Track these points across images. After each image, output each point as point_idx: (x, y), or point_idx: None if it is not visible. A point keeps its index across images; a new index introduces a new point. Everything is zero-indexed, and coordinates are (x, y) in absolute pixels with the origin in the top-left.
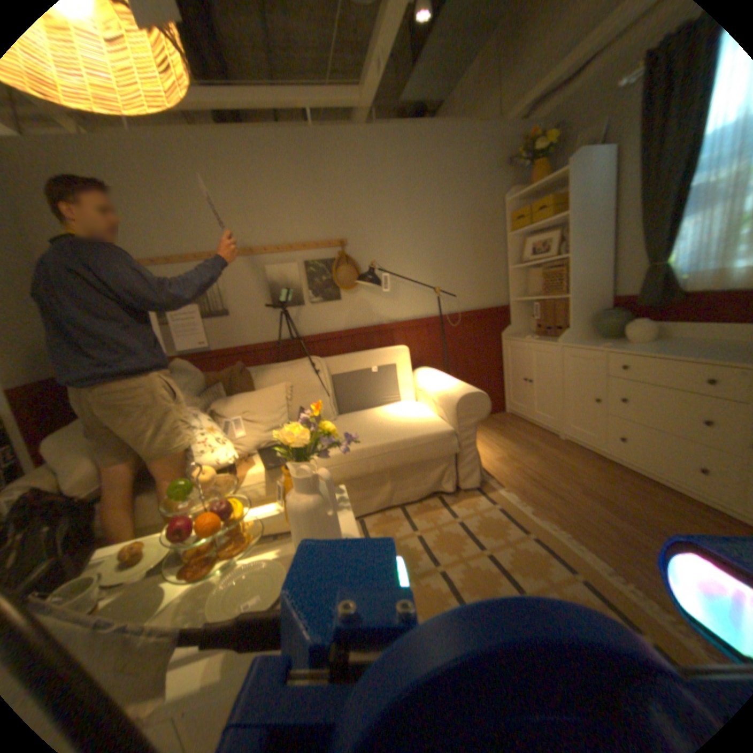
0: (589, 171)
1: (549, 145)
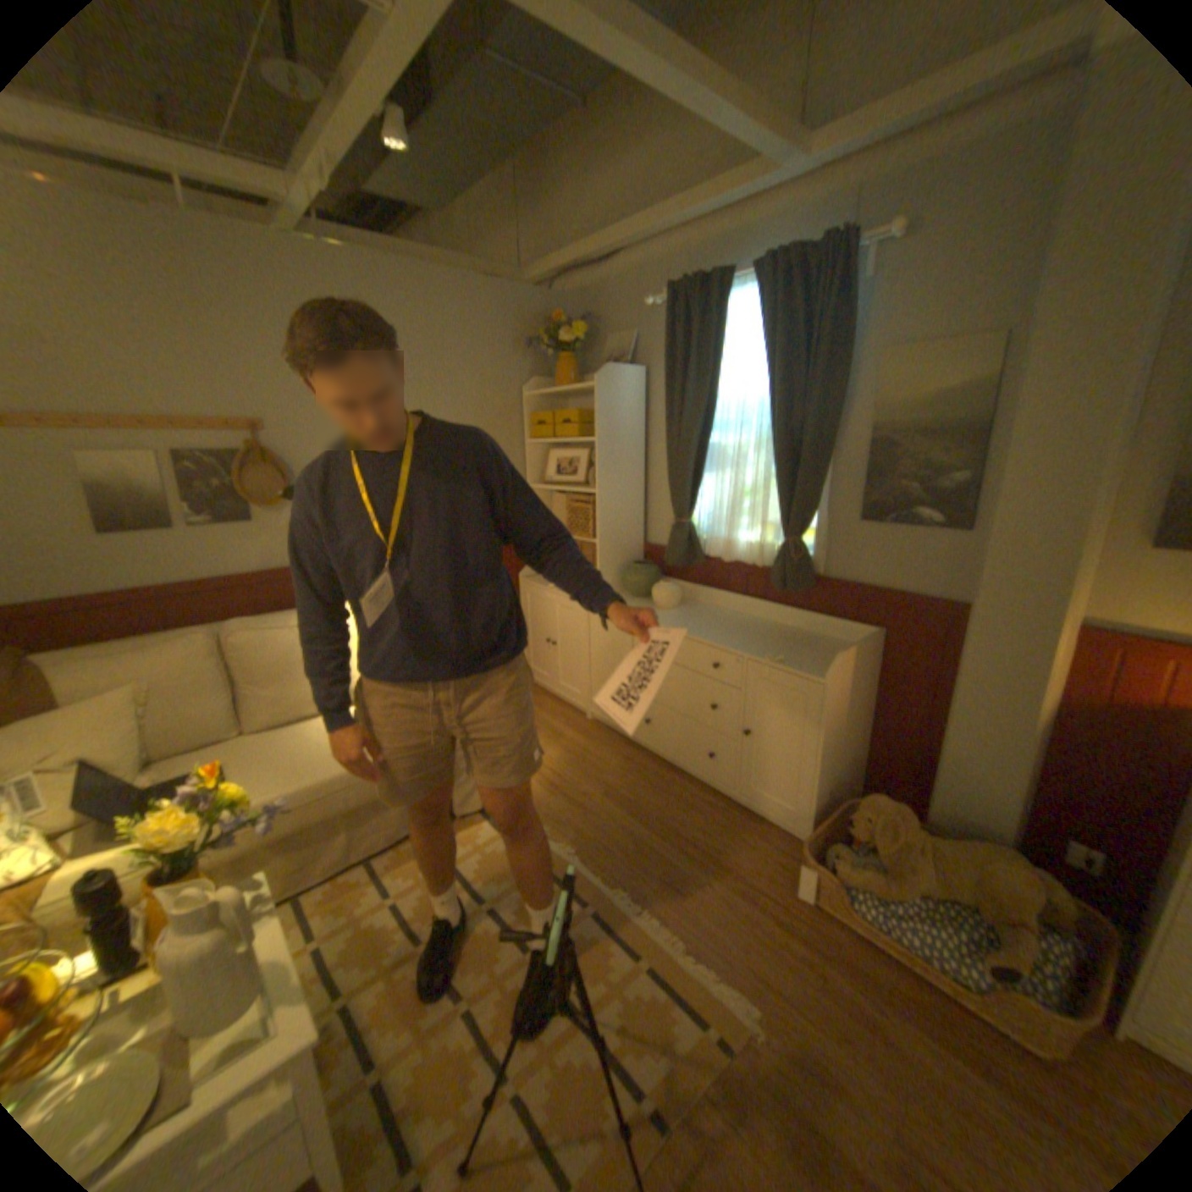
0: (616, 396)
1: (574, 341)
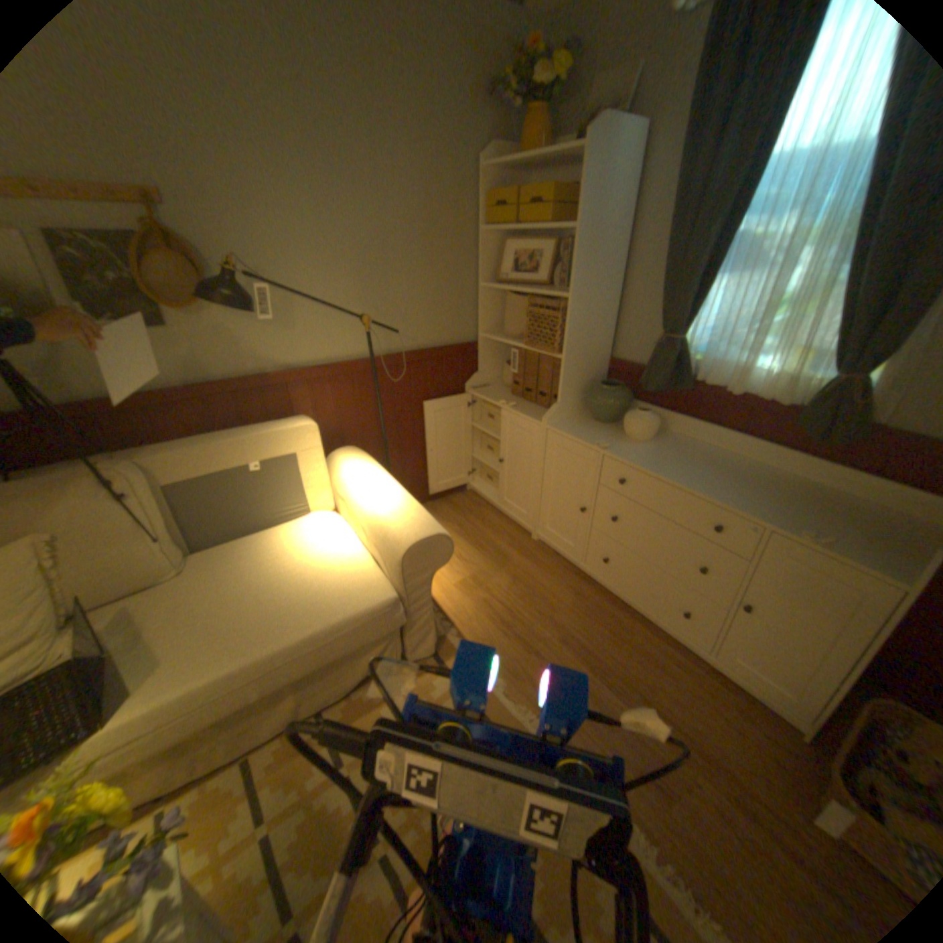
0: (611, 161)
1: (554, 82)
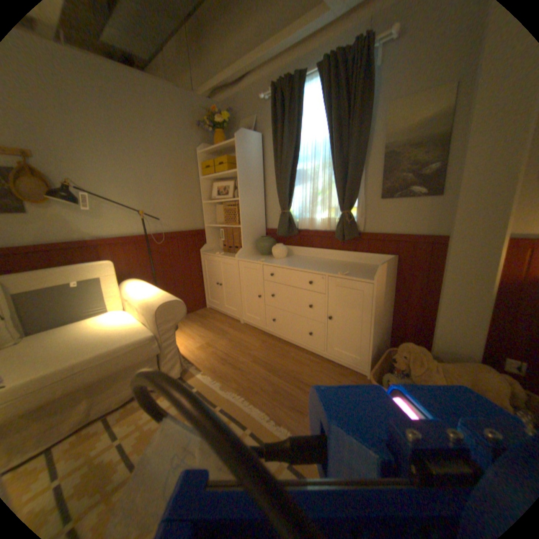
0: (247, 146)
1: (224, 122)
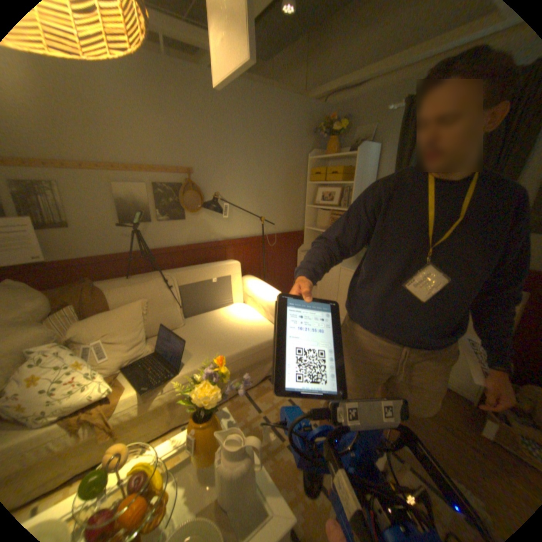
0: (367, 159)
1: (340, 129)
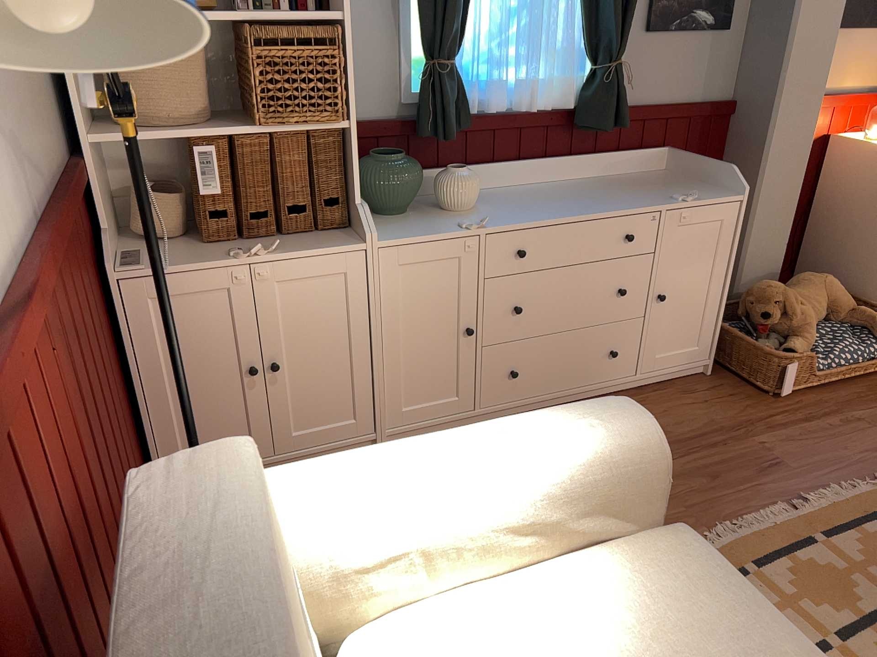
0: None
1: None
